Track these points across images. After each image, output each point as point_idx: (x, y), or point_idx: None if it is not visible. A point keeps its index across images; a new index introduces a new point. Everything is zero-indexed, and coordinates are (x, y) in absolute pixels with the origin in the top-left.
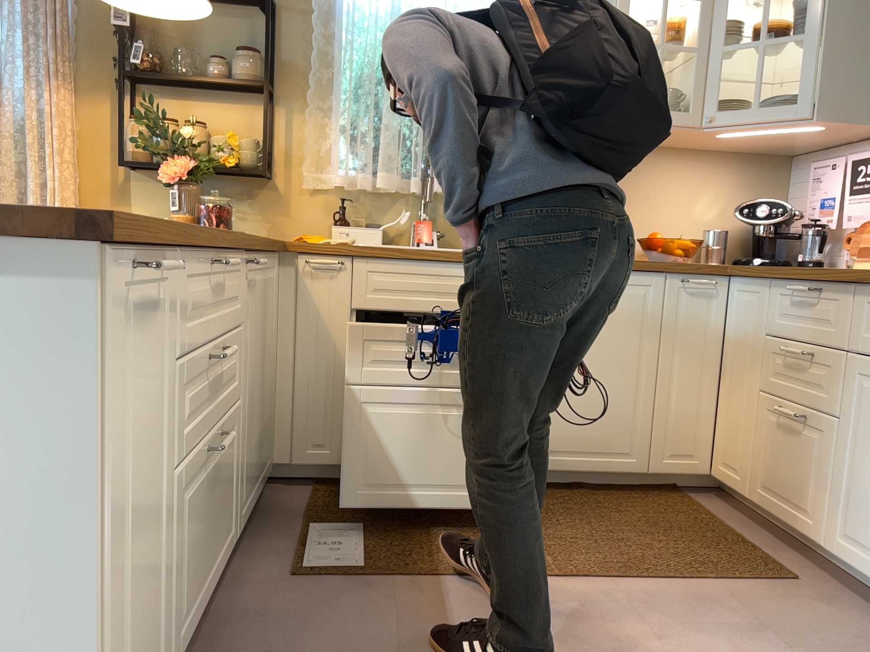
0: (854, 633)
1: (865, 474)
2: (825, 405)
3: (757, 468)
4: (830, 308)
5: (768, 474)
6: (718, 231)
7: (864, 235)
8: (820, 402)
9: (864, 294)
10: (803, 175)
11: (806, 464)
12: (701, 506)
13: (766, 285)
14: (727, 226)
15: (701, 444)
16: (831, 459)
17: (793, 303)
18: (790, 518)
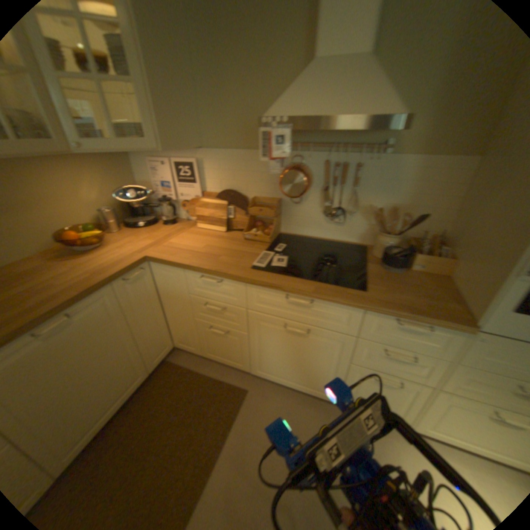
0: (282, 408)
1: (266, 352)
2: (238, 327)
3: (203, 346)
4: (231, 288)
5: (212, 348)
6: (104, 205)
7: (194, 206)
8: (235, 326)
9: (252, 286)
10: (139, 160)
11: (233, 347)
12: (180, 367)
13: (180, 270)
14: (108, 200)
15: (166, 341)
16: (247, 346)
17: (204, 281)
18: (229, 363)
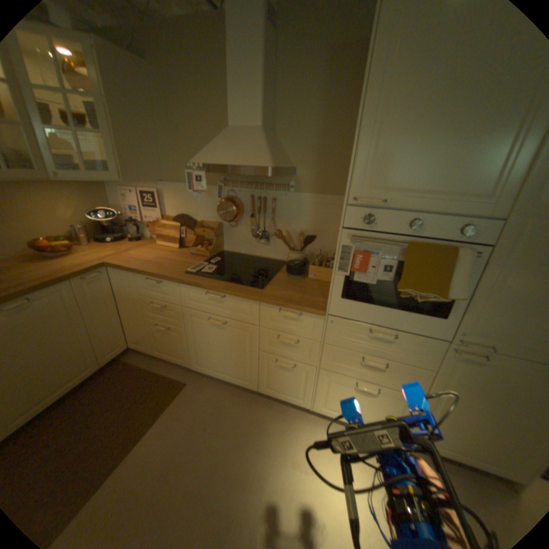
0: (211, 397)
1: (199, 346)
2: (176, 324)
3: (151, 345)
4: (168, 289)
5: (157, 347)
6: (76, 224)
7: (154, 227)
8: (173, 323)
9: (182, 286)
10: (112, 189)
11: (174, 343)
12: (130, 365)
13: (130, 274)
14: (81, 219)
15: (119, 341)
16: (184, 342)
17: (148, 284)
18: (172, 360)
